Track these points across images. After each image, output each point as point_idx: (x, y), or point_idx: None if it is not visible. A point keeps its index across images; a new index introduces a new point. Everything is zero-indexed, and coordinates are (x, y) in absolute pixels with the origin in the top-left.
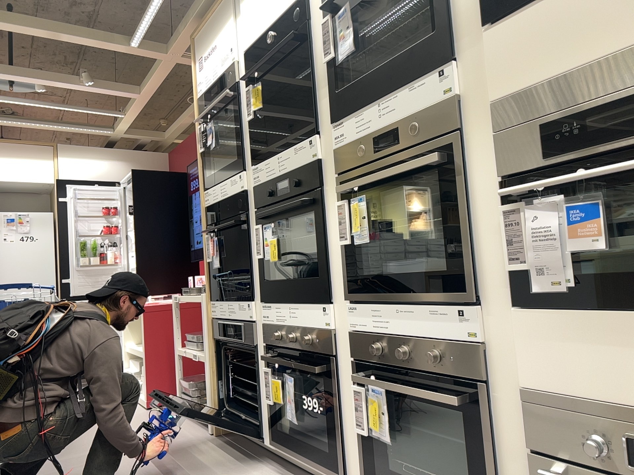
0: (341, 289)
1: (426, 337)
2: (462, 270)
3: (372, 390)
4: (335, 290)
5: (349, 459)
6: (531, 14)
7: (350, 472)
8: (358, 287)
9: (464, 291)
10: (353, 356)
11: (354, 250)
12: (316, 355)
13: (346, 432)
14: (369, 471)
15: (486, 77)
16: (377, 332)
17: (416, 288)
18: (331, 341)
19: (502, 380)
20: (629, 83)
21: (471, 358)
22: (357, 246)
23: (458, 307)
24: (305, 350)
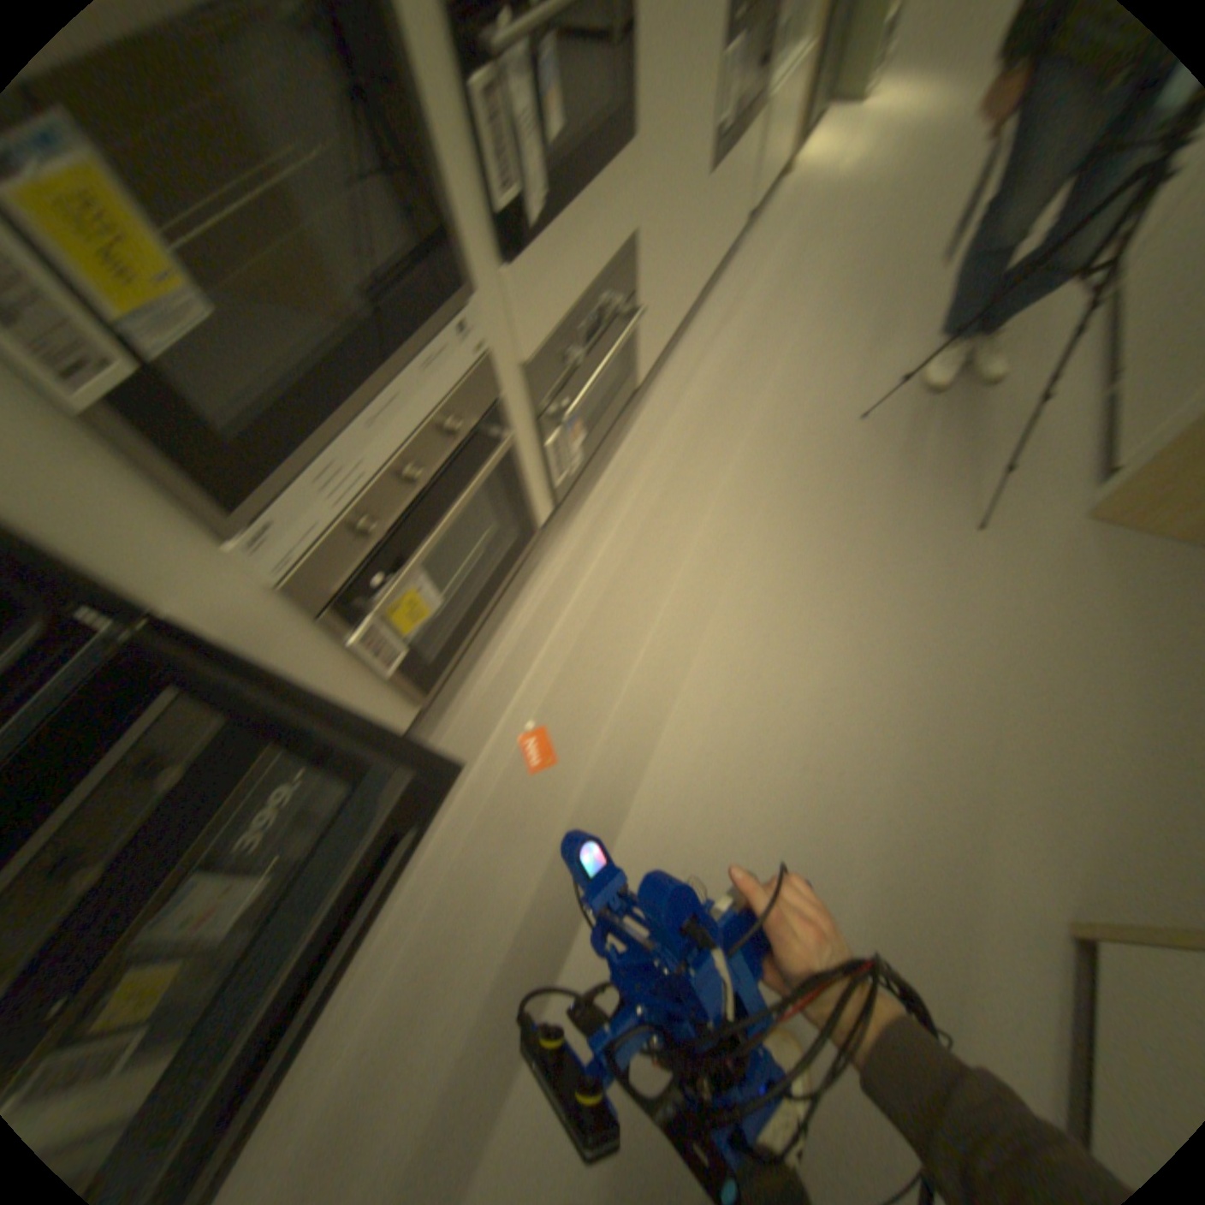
0: (162, 540)
1: (427, 413)
2: (448, 247)
3: (382, 594)
4: (132, 568)
5: (373, 729)
6: None
7: (382, 735)
8: (245, 469)
9: (457, 283)
10: (309, 610)
11: (157, 375)
12: (203, 753)
13: (353, 717)
14: (415, 679)
15: None
16: (345, 504)
17: (388, 341)
18: (240, 664)
19: (504, 375)
20: None
21: (483, 381)
22: (164, 354)
23: (454, 320)
24: (159, 798)
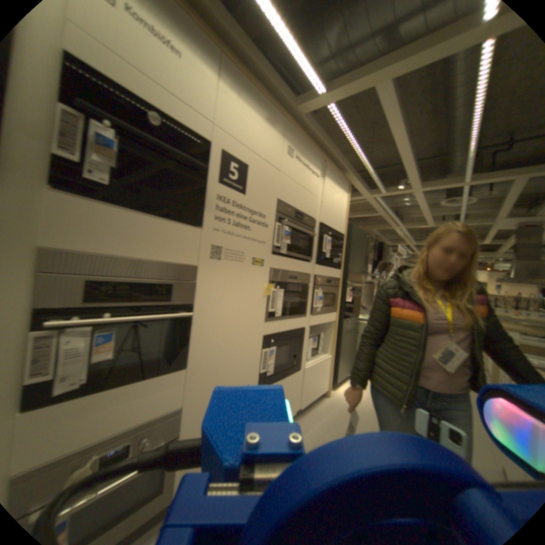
0: None
1: None
2: None
3: None
4: None
5: None
6: (100, 208)
7: None
8: None
9: None
10: None
11: None
12: None
13: None
14: None
15: (44, 225)
16: None
17: None
18: None
19: None
20: (142, 276)
21: None
22: None
23: None
24: None
